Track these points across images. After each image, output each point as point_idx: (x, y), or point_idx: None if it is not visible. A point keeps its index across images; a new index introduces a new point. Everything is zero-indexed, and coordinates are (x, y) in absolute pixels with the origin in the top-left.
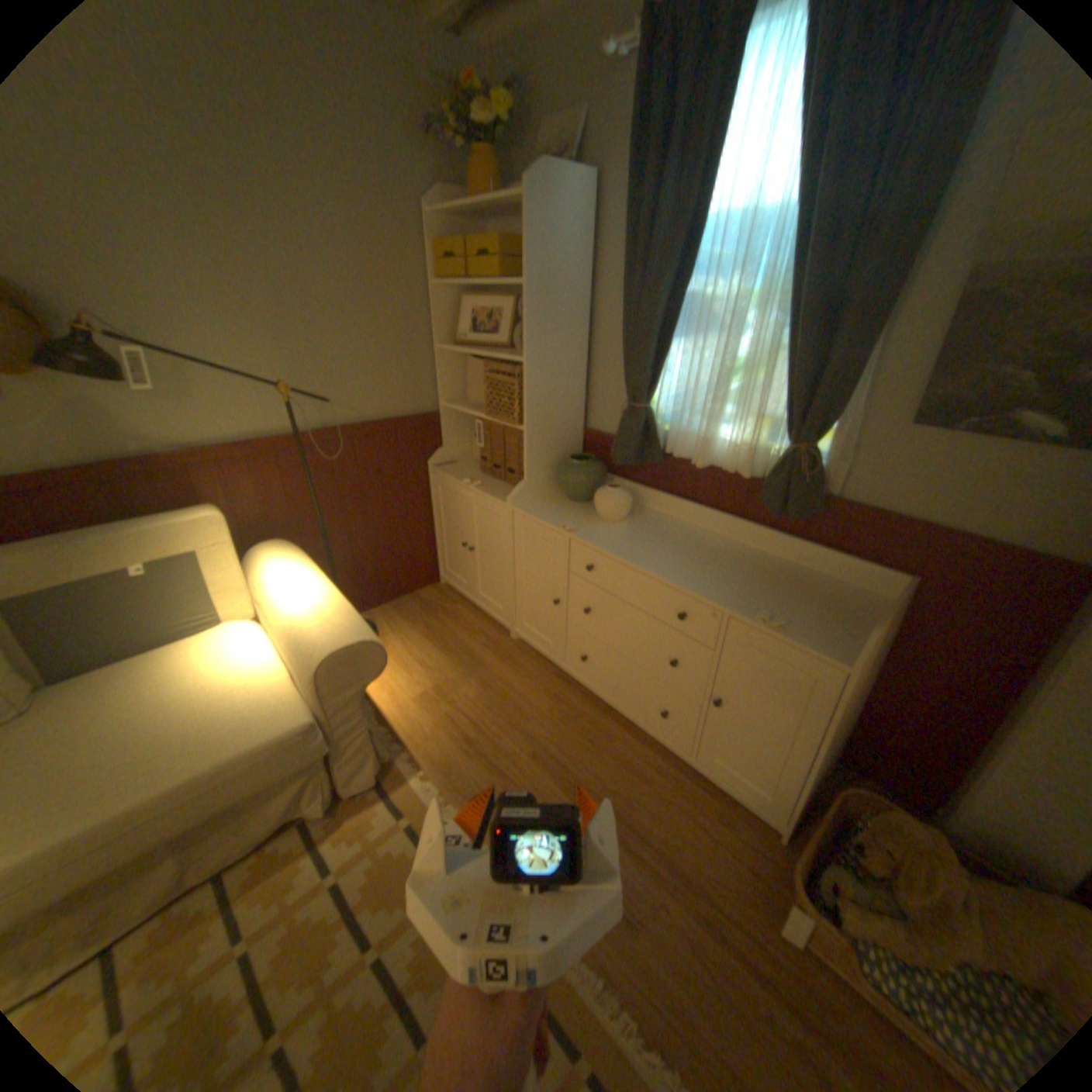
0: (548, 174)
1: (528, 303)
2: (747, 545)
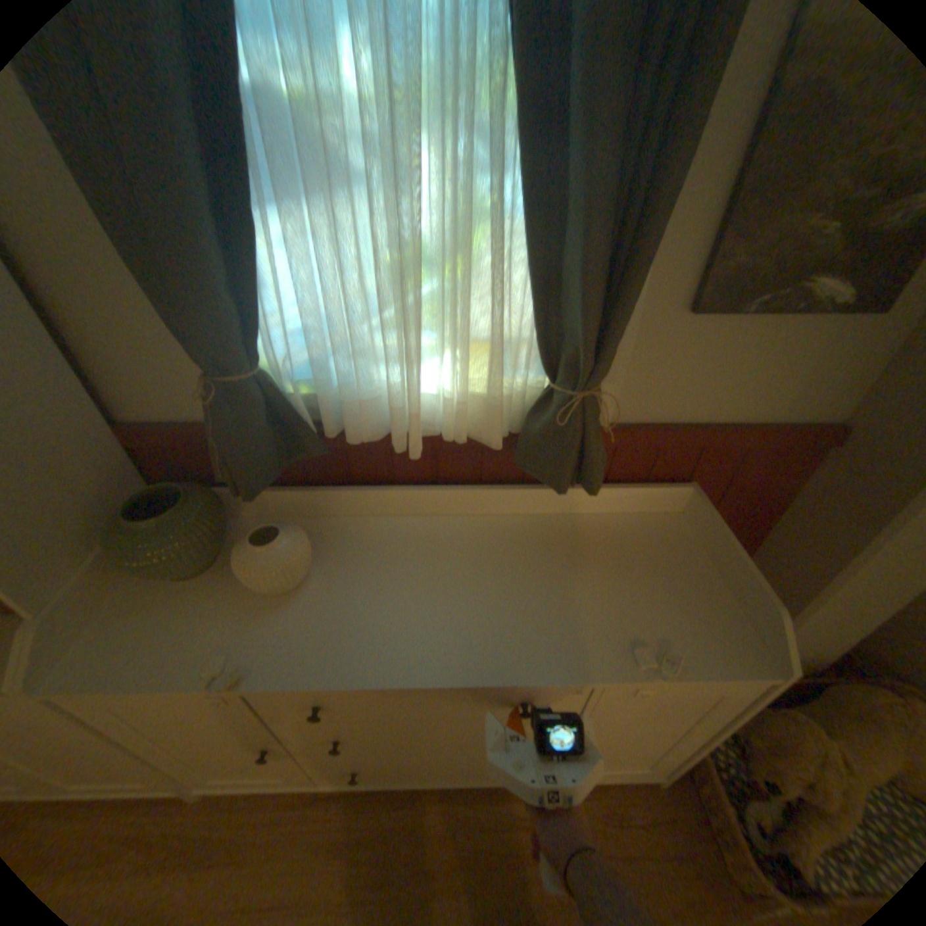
0: None
1: None
2: (498, 513)
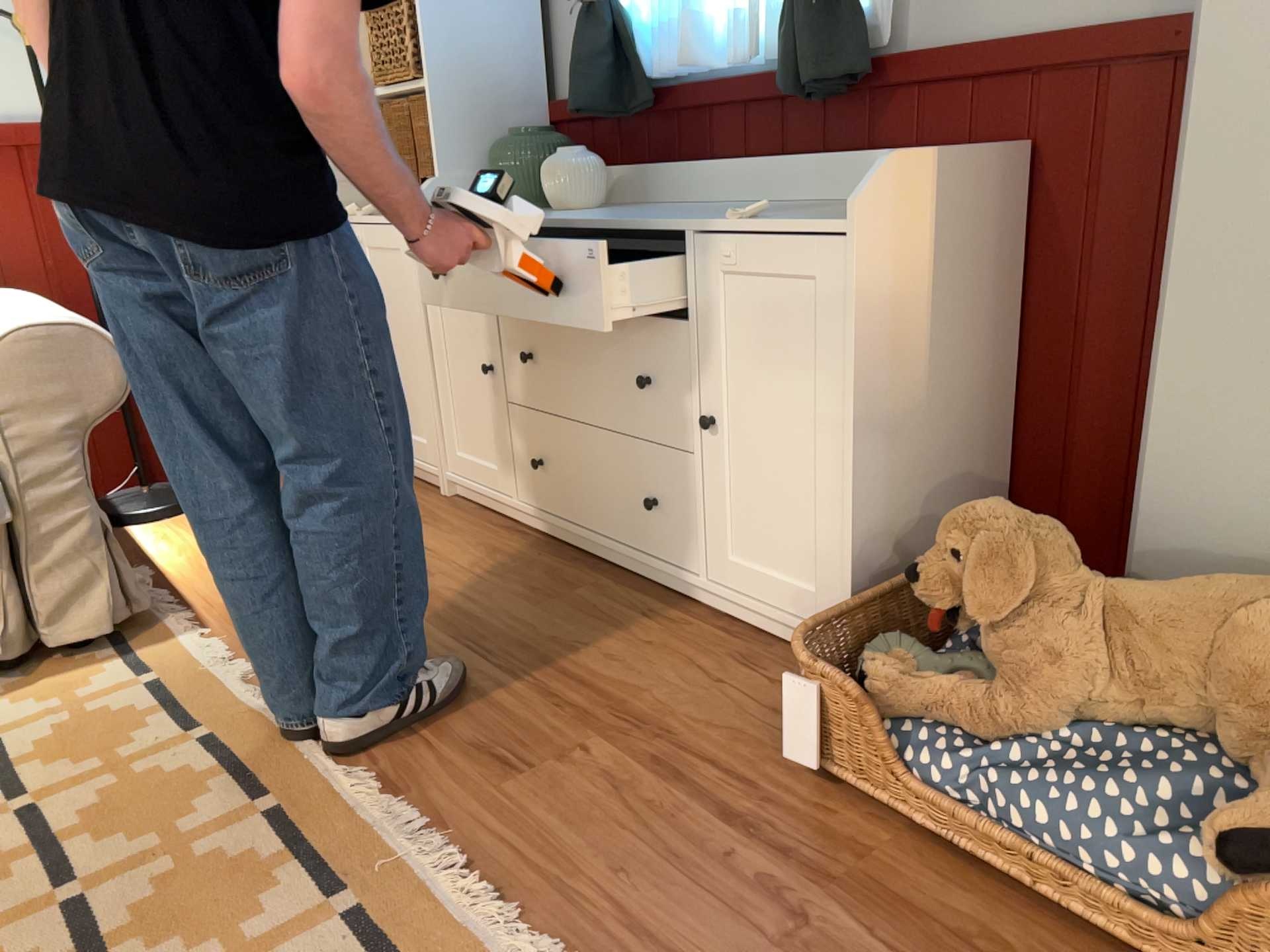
0: None
1: None
2: (784, 202)
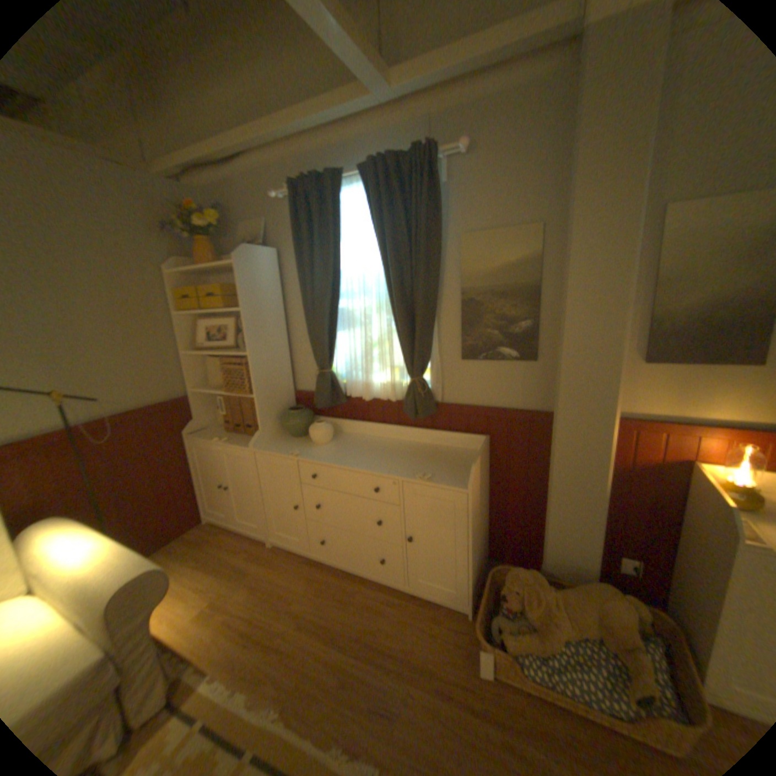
0: (246, 253)
1: (244, 321)
2: (404, 440)
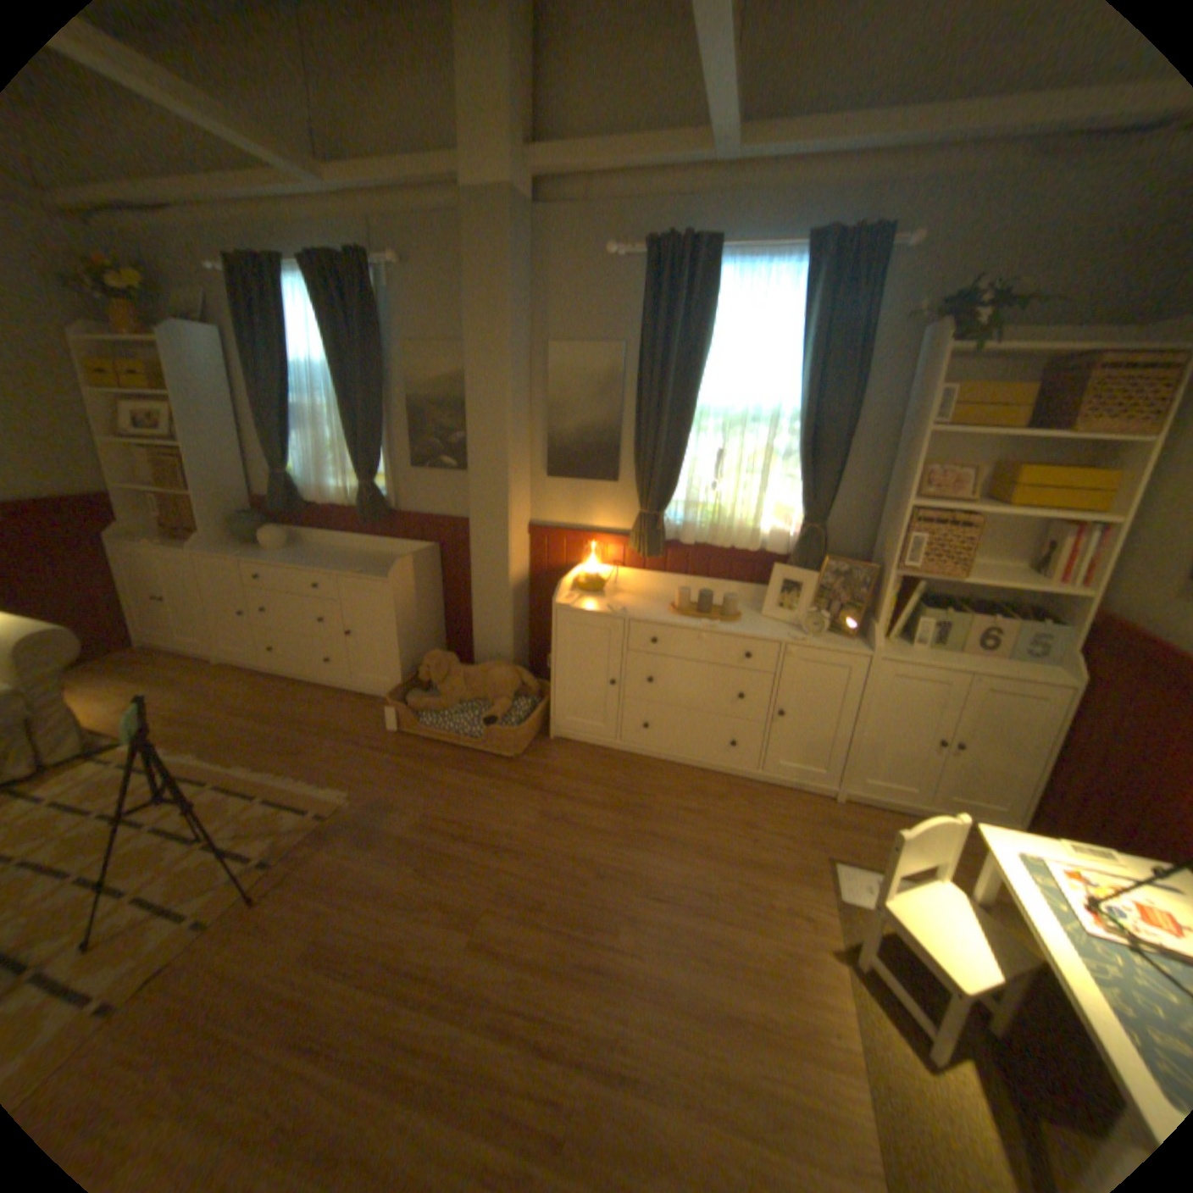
0: (174, 332)
1: (174, 410)
2: (363, 552)
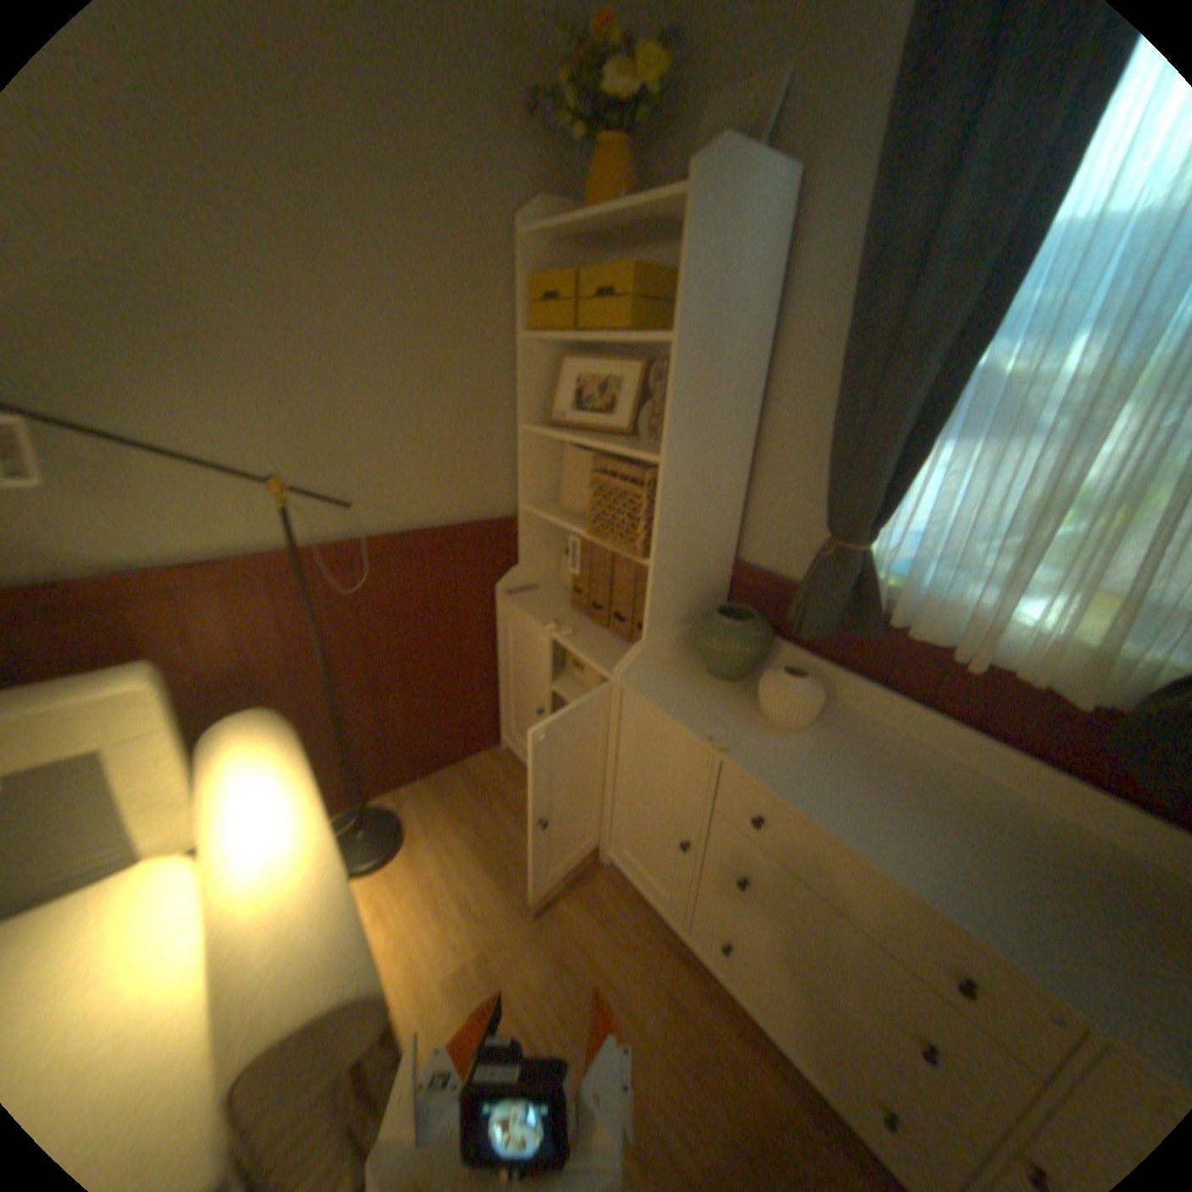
0: (733, 161)
1: (678, 371)
2: (1052, 811)
